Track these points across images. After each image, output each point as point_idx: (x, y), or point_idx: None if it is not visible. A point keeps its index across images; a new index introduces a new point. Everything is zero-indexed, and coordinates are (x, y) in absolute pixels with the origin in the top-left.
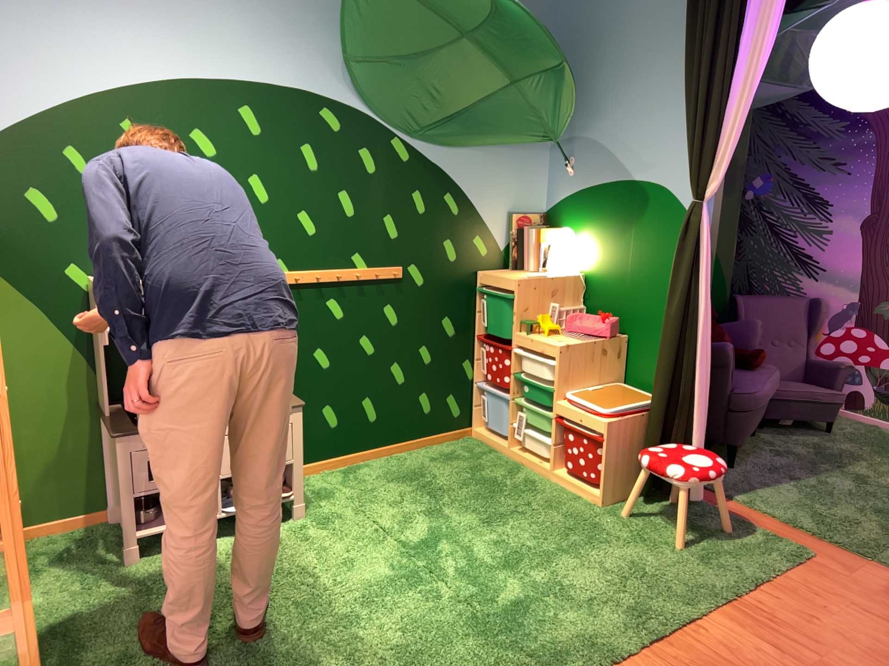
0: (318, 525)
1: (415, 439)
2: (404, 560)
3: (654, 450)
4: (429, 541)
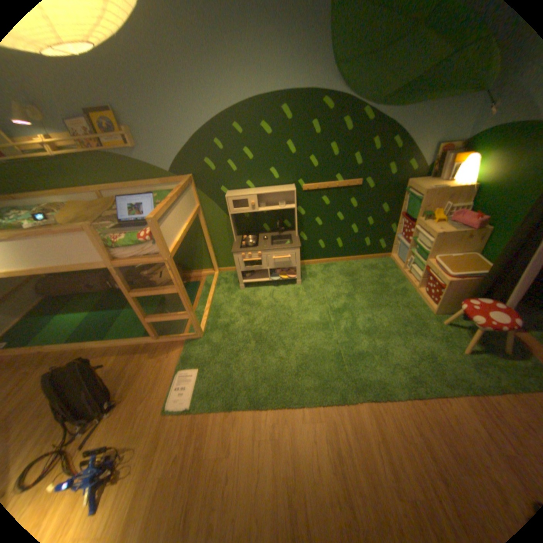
0: (303, 289)
1: (360, 256)
2: (327, 316)
3: (477, 300)
4: (341, 309)
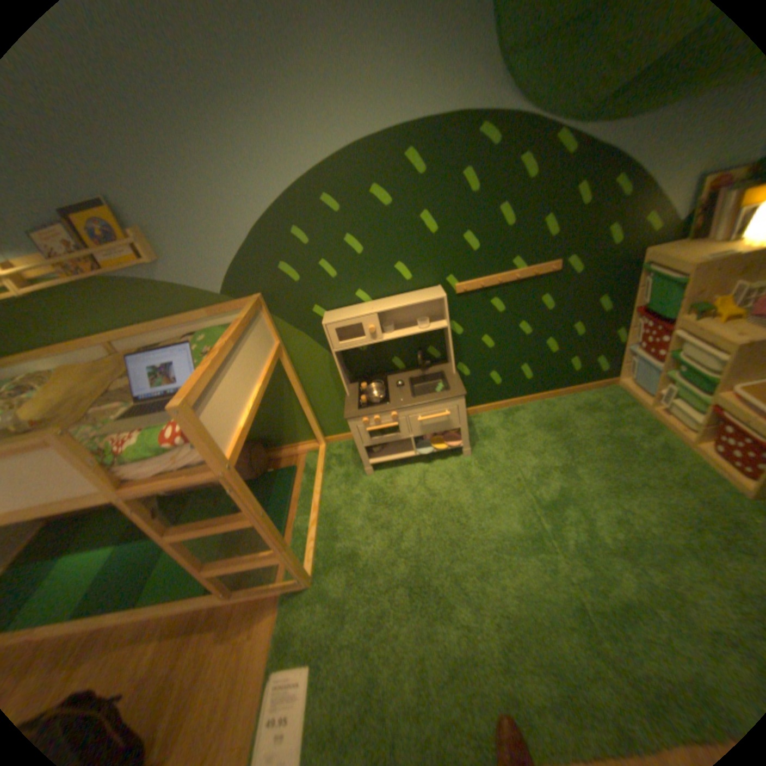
0: (478, 464)
1: (564, 388)
2: (534, 519)
3: None
4: (558, 502)
